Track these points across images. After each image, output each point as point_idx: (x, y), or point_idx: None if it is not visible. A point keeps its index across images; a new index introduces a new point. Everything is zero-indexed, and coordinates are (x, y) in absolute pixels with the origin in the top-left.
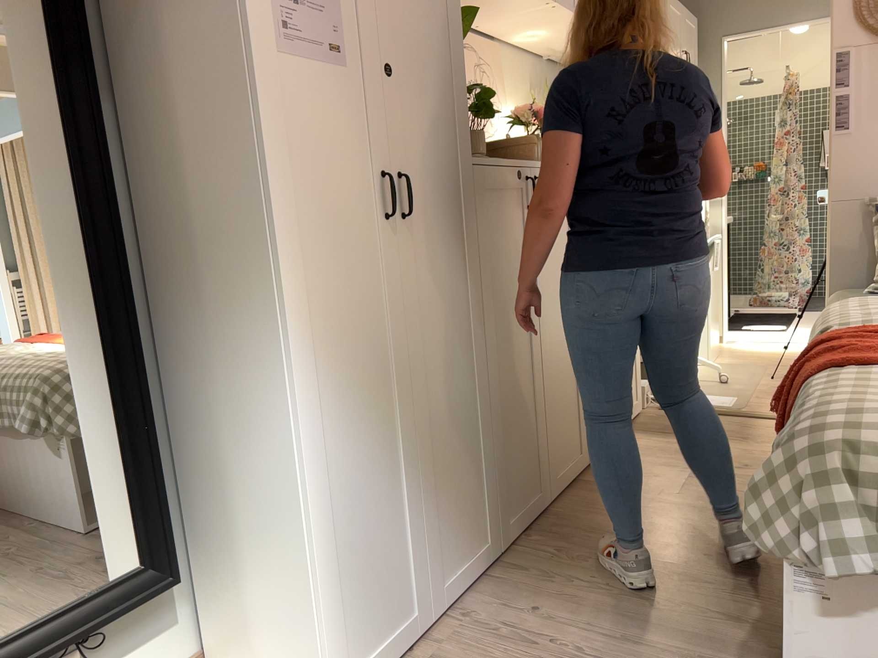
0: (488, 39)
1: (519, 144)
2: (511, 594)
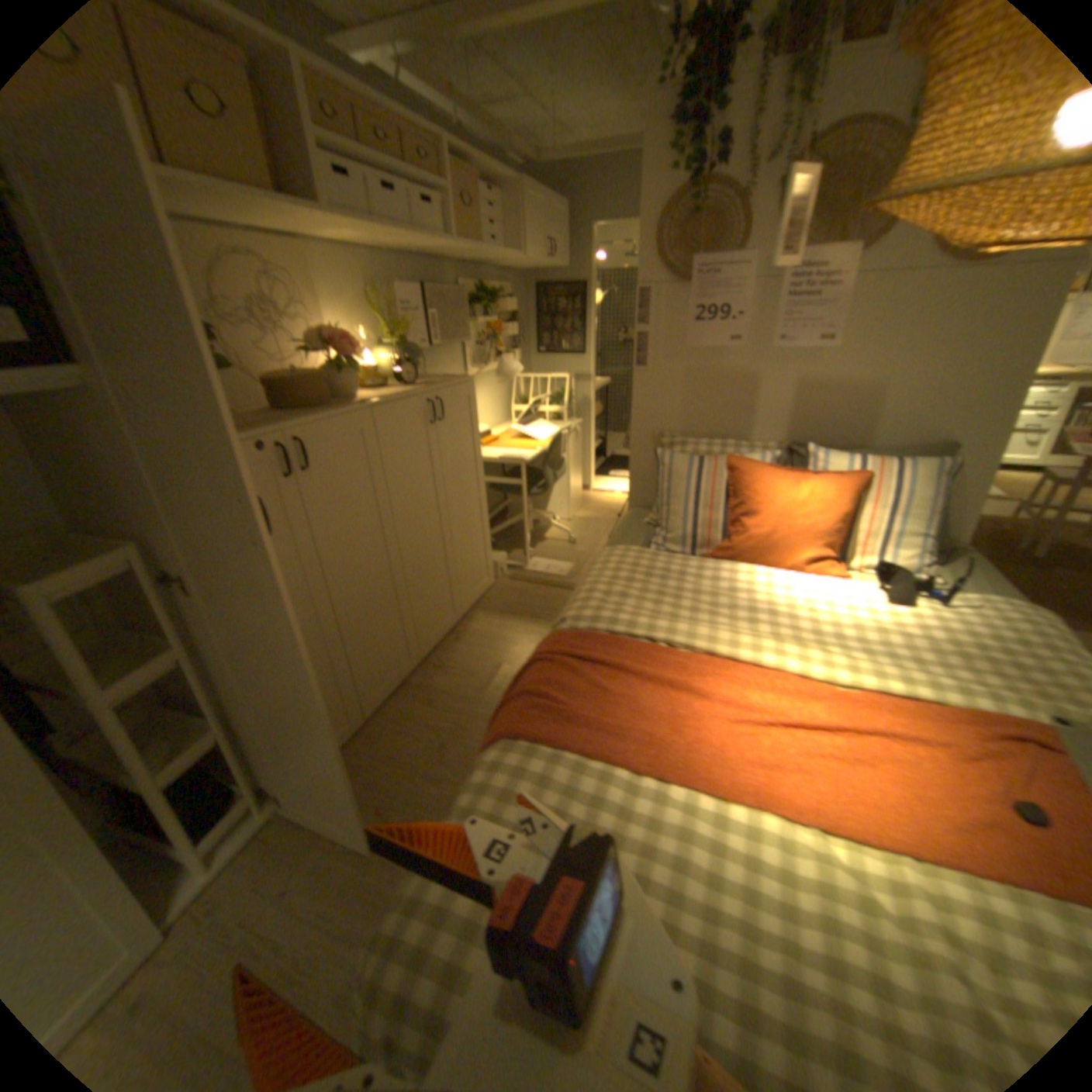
0: (292, 236)
1: (303, 387)
2: (276, 864)
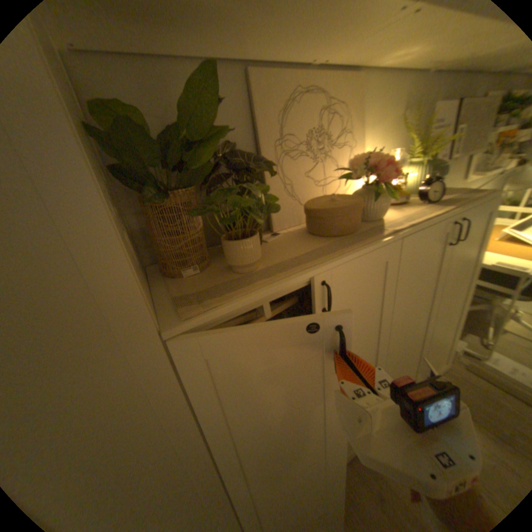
0: (355, 69)
1: (338, 216)
2: None
